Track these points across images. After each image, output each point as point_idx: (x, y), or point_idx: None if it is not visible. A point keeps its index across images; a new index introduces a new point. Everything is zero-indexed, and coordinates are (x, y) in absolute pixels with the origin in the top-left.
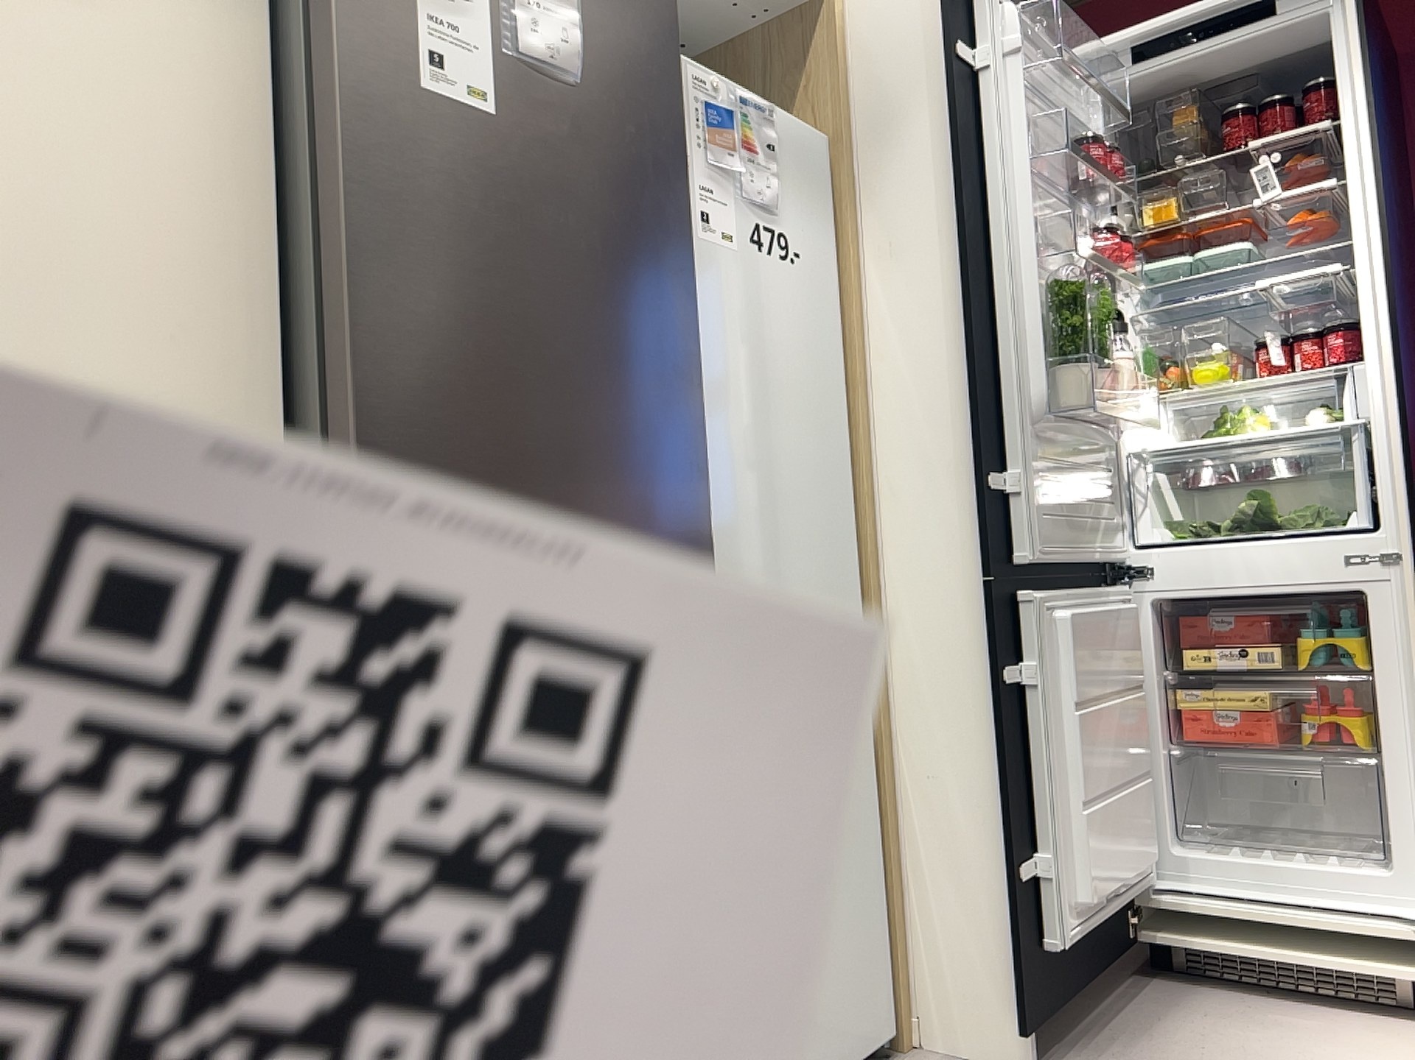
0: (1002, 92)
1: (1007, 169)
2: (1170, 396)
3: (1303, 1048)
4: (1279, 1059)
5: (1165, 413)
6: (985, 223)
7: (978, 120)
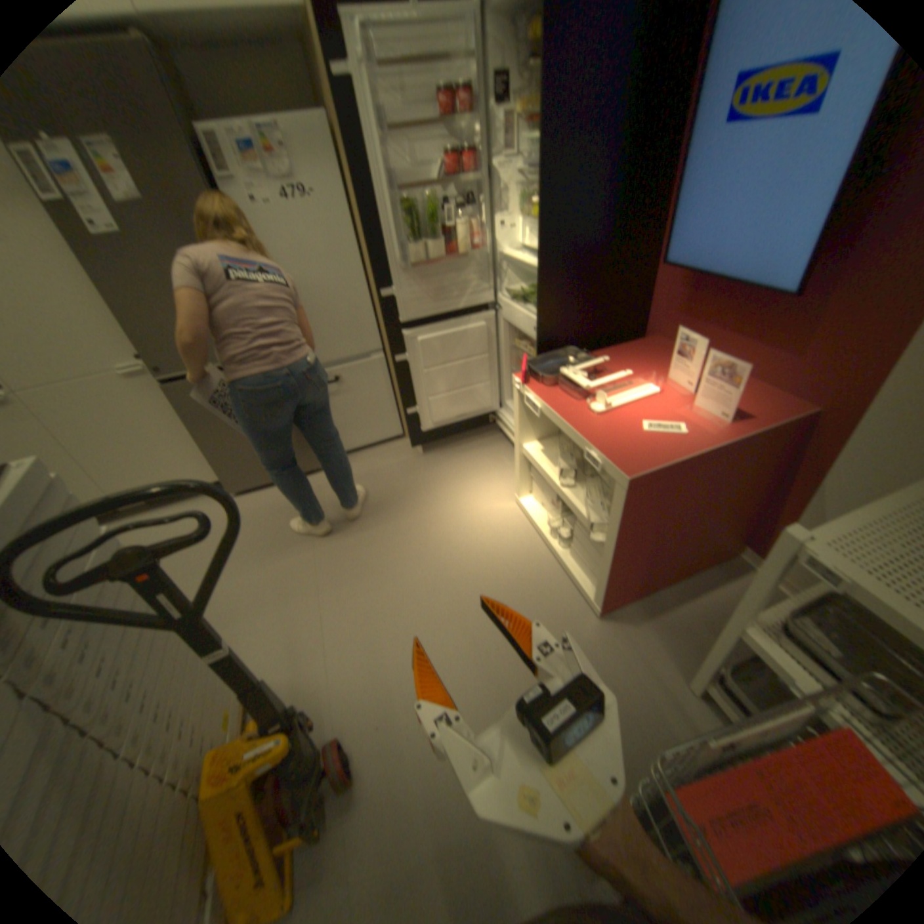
0: (360, 90)
1: (369, 140)
2: (534, 215)
3: (488, 469)
4: (477, 470)
5: (528, 226)
6: (367, 171)
7: (355, 109)
